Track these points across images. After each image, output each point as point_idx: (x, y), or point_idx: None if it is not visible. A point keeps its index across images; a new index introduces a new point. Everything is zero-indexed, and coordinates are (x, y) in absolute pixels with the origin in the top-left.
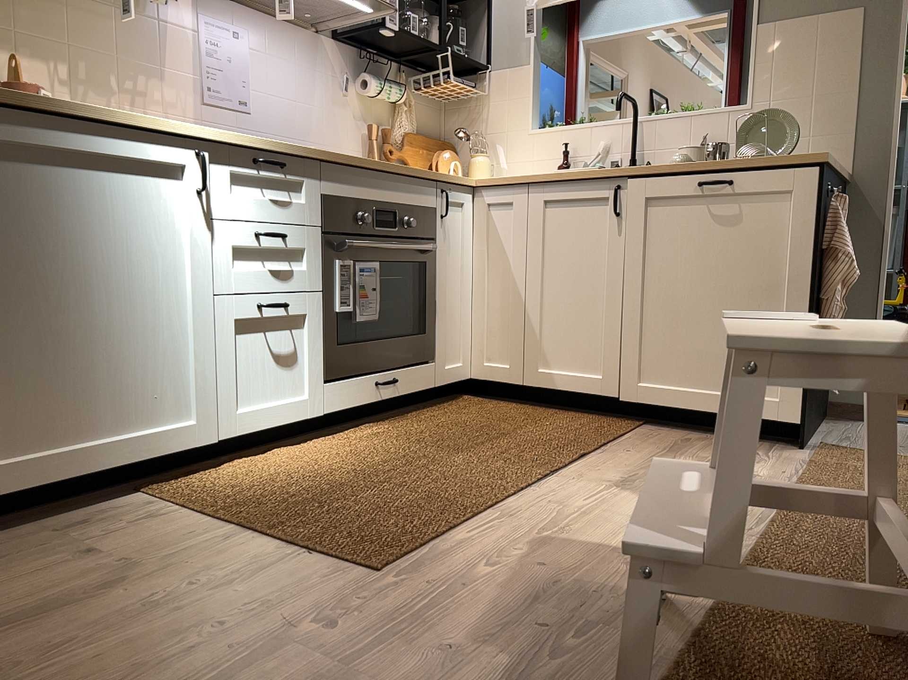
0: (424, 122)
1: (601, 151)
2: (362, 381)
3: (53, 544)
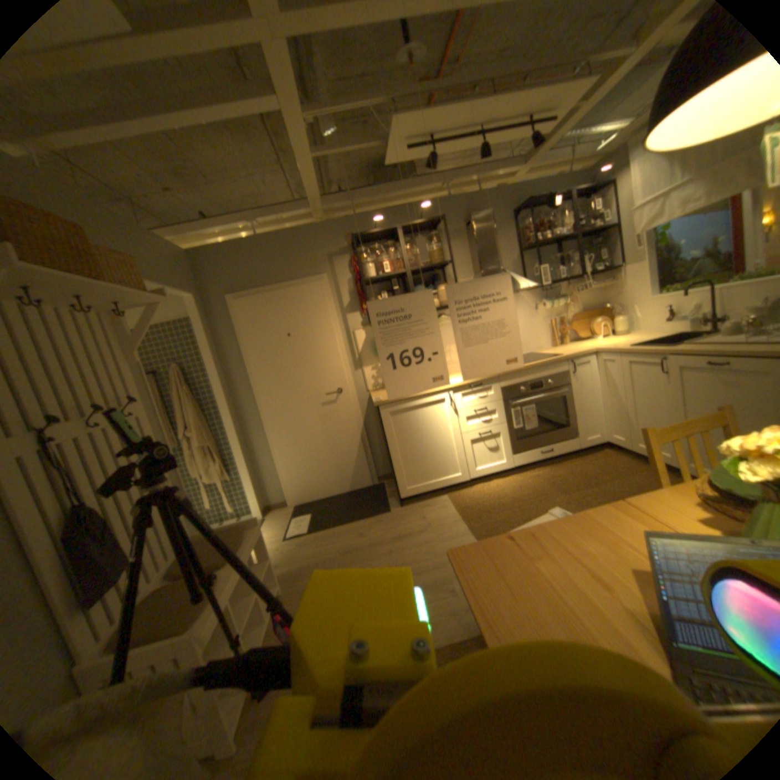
0: (591, 300)
1: (698, 308)
2: (537, 449)
3: (416, 511)
